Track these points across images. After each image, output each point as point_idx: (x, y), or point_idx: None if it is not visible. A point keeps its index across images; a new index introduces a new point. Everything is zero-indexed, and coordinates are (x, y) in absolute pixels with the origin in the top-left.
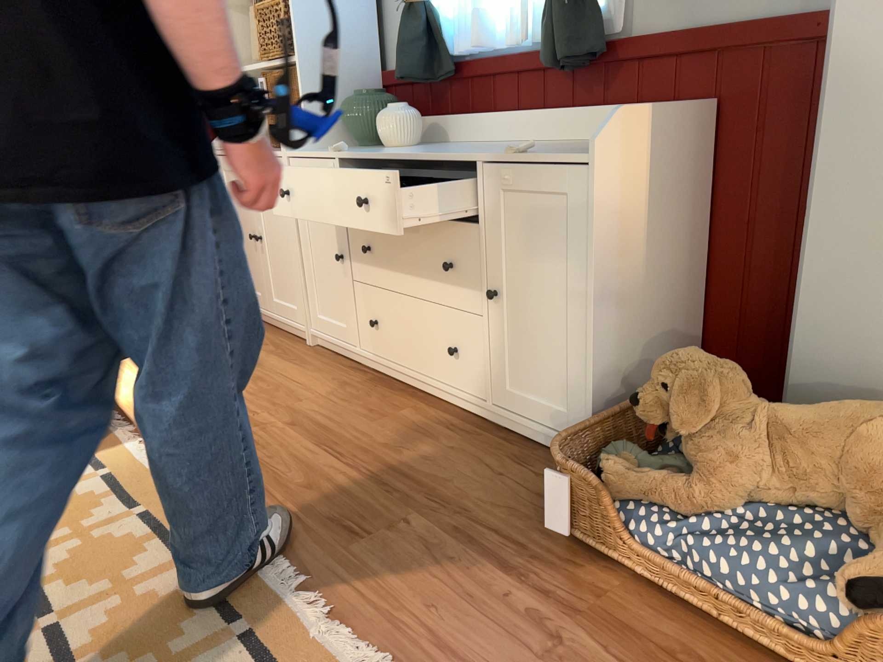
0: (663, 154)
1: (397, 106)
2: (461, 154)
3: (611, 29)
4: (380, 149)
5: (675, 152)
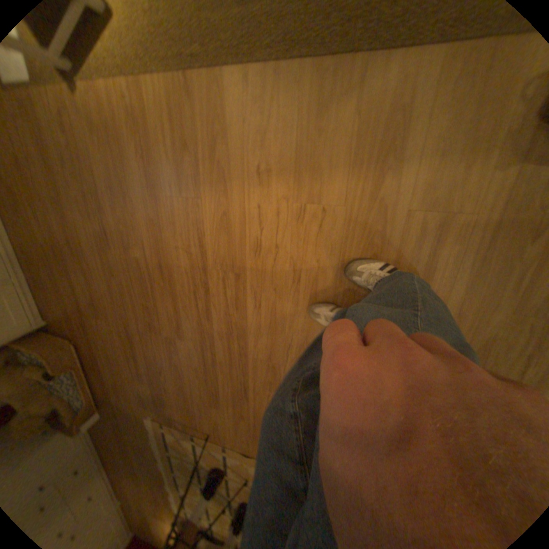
0: None
1: None
2: None
3: None
4: None
5: None
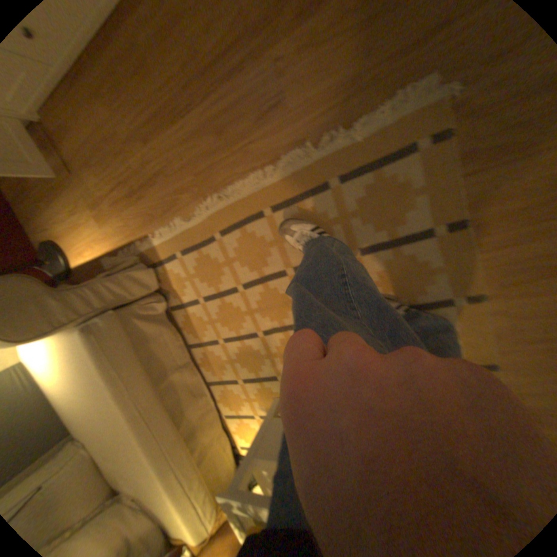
0: None
1: None
2: None
3: None
4: None
5: None
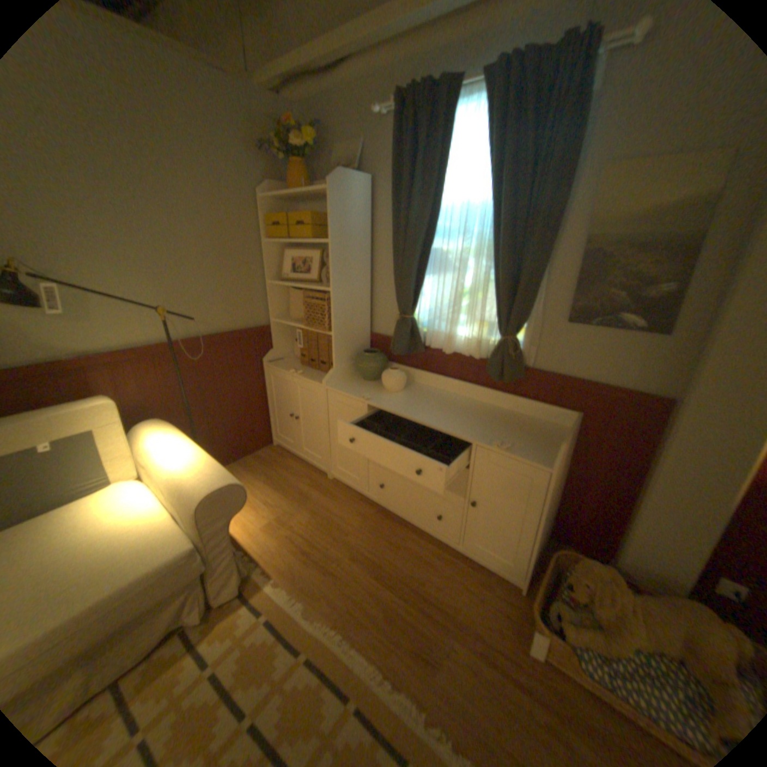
0: (569, 449)
1: (393, 368)
2: (459, 433)
3: (527, 362)
4: (387, 394)
5: (571, 445)
